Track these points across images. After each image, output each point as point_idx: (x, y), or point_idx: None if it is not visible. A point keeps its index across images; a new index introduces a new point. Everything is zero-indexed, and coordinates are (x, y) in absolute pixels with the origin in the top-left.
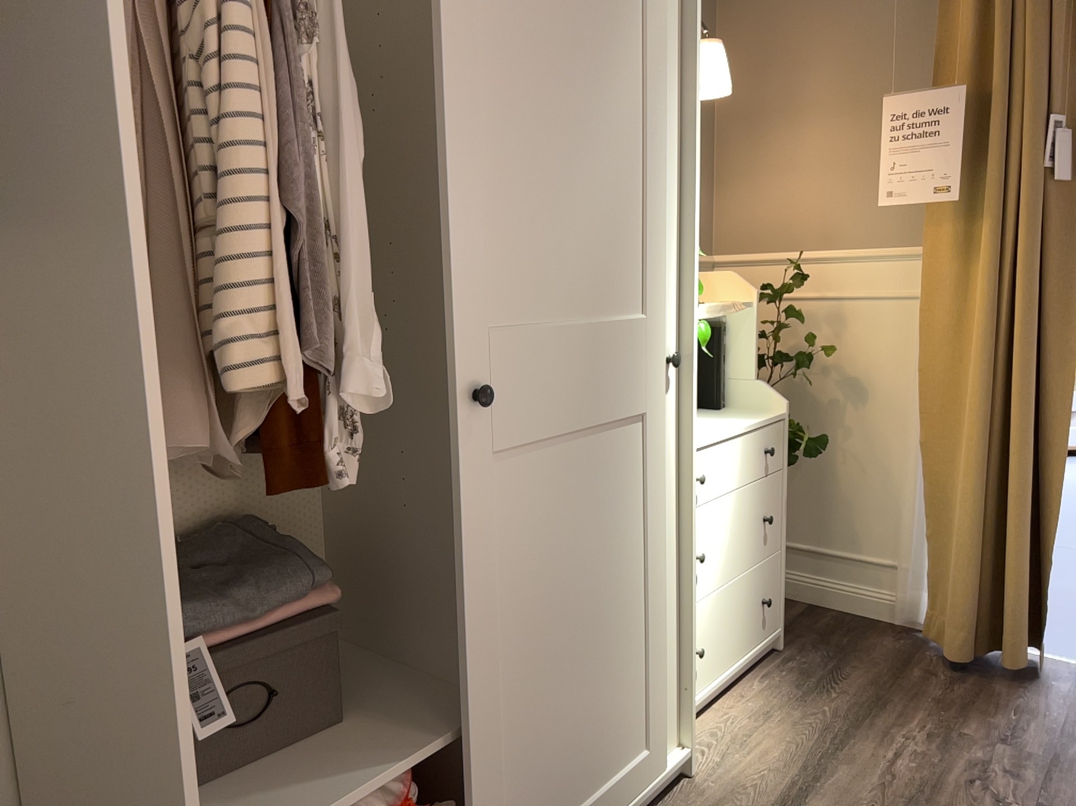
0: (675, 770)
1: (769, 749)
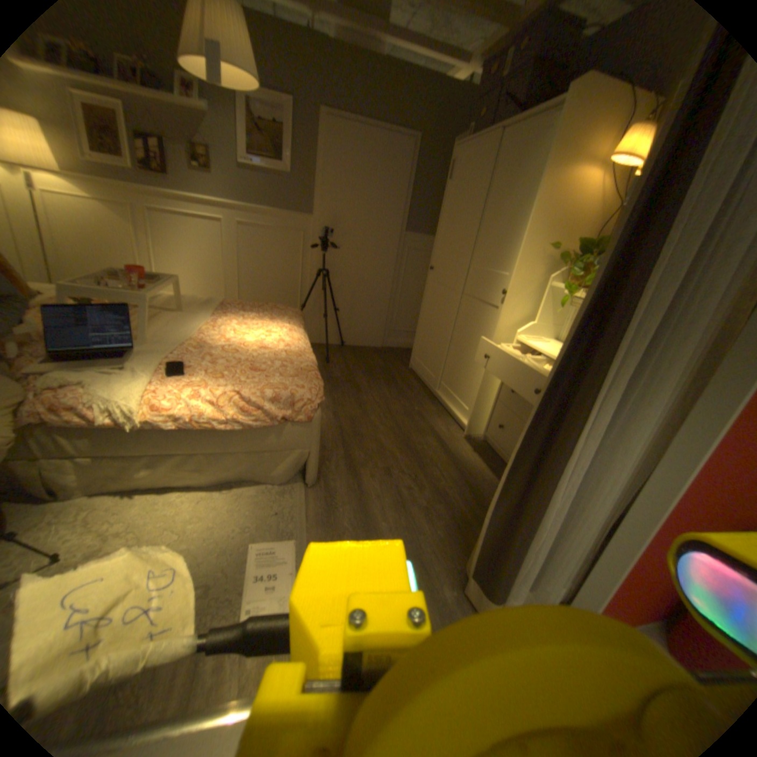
0: (463, 423)
1: (468, 455)
